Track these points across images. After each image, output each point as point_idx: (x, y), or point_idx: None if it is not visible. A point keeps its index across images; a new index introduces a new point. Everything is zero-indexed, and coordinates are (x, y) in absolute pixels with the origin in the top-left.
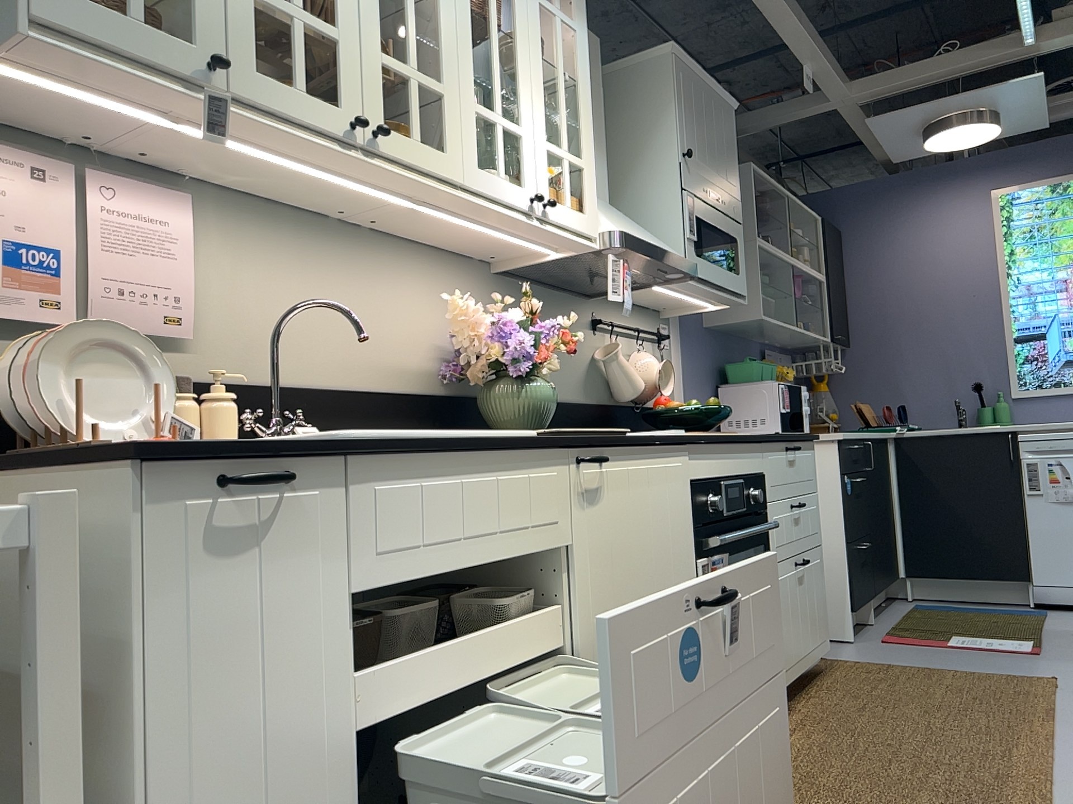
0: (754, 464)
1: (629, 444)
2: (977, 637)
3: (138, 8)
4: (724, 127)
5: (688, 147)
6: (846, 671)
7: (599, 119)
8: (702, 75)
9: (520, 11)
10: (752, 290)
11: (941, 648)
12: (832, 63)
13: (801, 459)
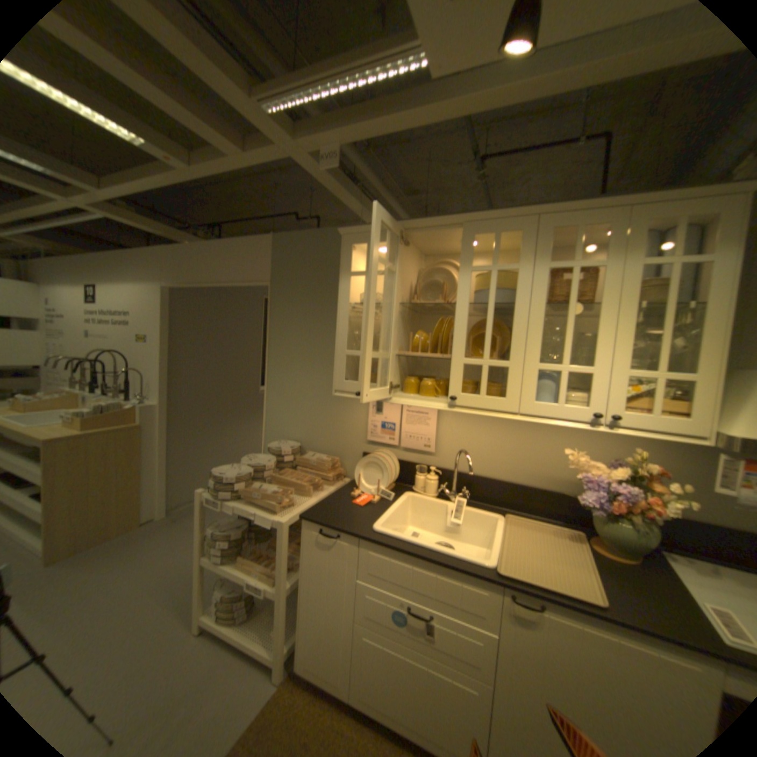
0: None
1: (584, 614)
2: None
3: (361, 378)
4: None
5: None
6: None
7: None
8: None
9: (610, 282)
10: None
11: None
12: None
13: None
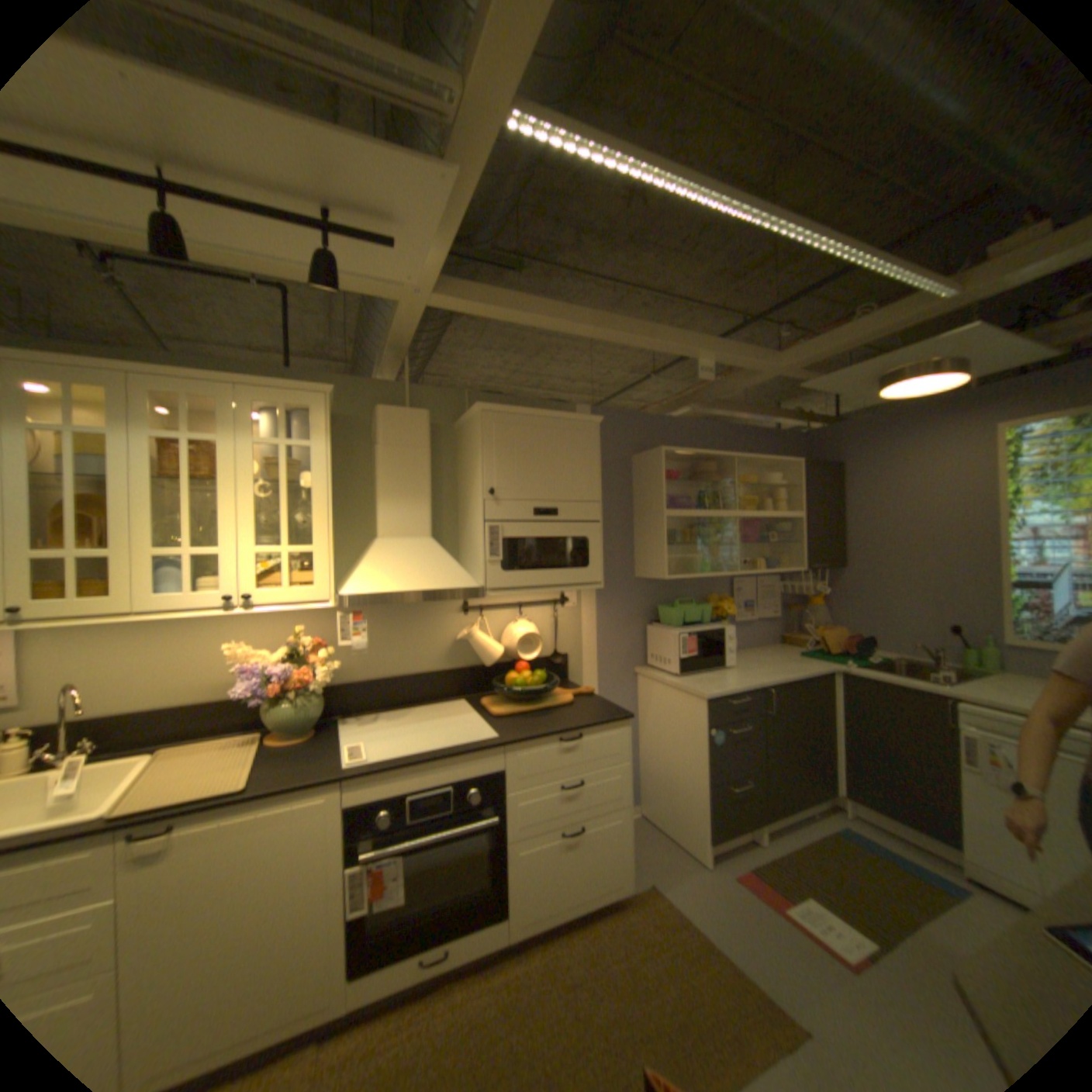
0: (479, 768)
1: (217, 807)
2: (831, 913)
3: None
4: (571, 445)
5: (496, 483)
6: (640, 919)
7: (416, 475)
8: (531, 412)
9: (224, 459)
10: (659, 554)
11: (772, 917)
12: (732, 348)
13: (589, 743)
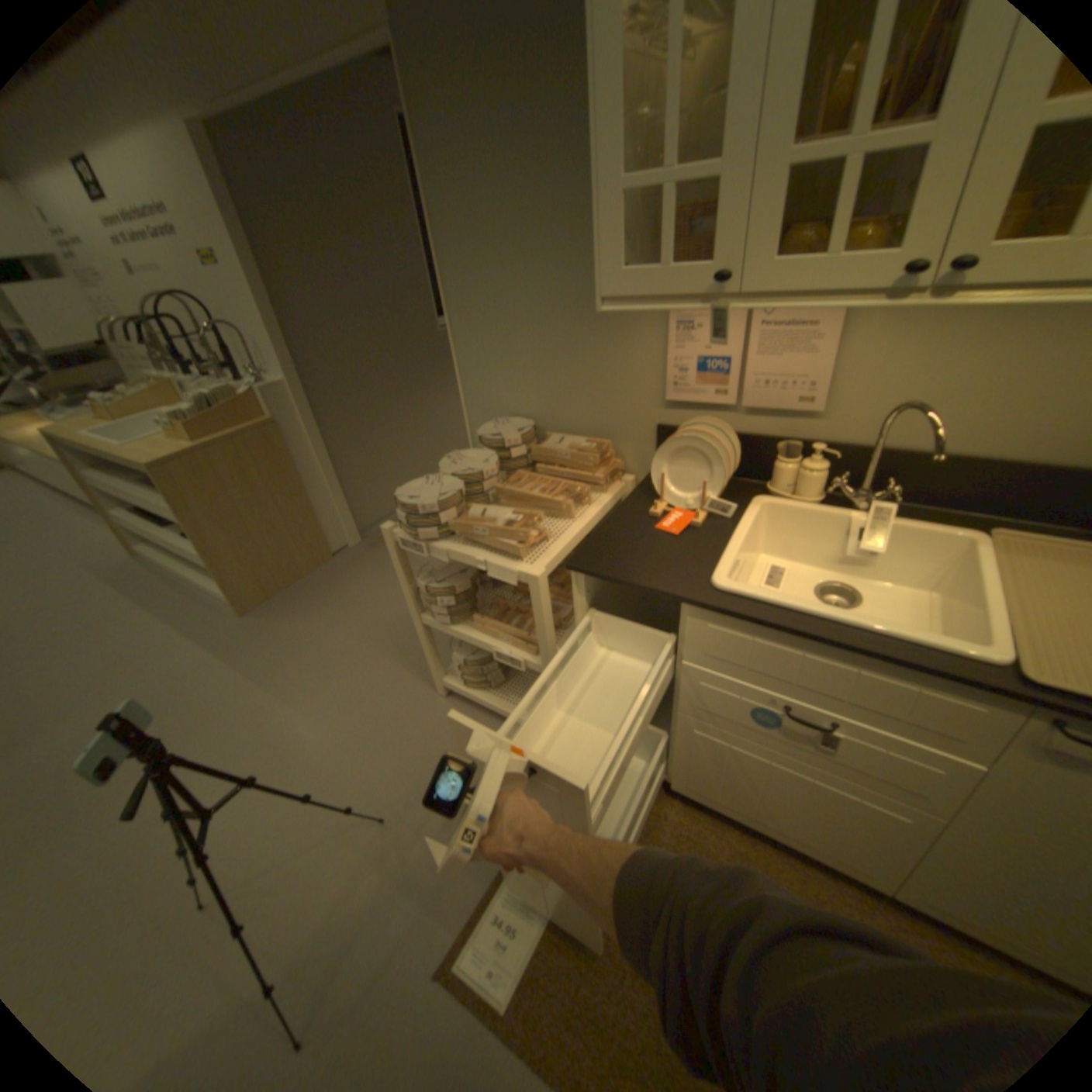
0: None
1: None
2: None
3: (668, 252)
4: None
5: None
6: None
7: None
8: None
9: None
10: None
11: None
12: None
13: None
